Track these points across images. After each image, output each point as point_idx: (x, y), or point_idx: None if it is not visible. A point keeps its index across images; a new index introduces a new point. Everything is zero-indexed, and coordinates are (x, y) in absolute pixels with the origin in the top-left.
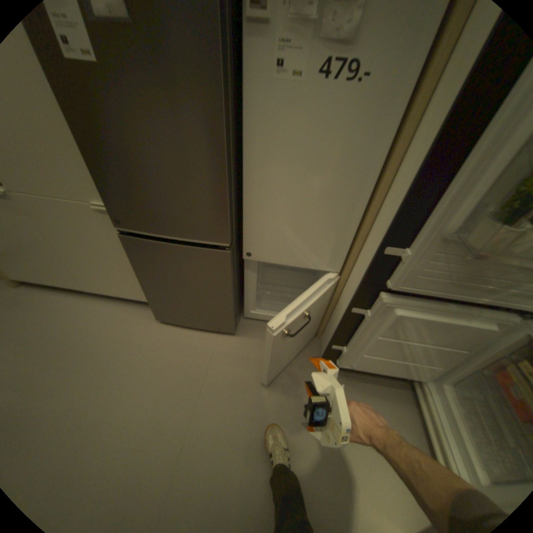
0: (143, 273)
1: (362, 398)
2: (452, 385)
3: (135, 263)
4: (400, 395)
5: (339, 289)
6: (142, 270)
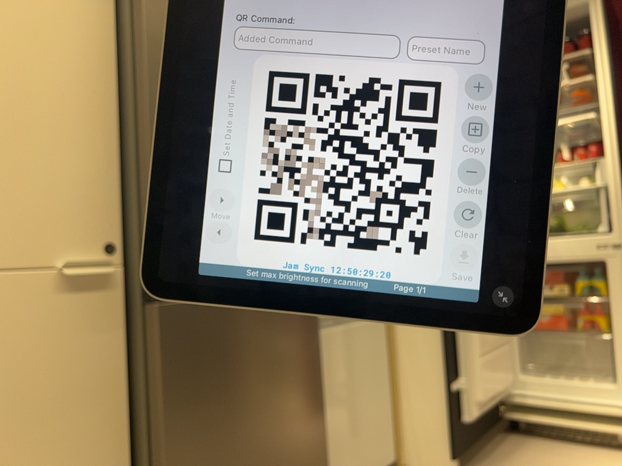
0: (181, 416)
1: (513, 463)
2: (524, 375)
3: (169, 391)
4: (517, 441)
5: (393, 334)
6: (181, 406)
